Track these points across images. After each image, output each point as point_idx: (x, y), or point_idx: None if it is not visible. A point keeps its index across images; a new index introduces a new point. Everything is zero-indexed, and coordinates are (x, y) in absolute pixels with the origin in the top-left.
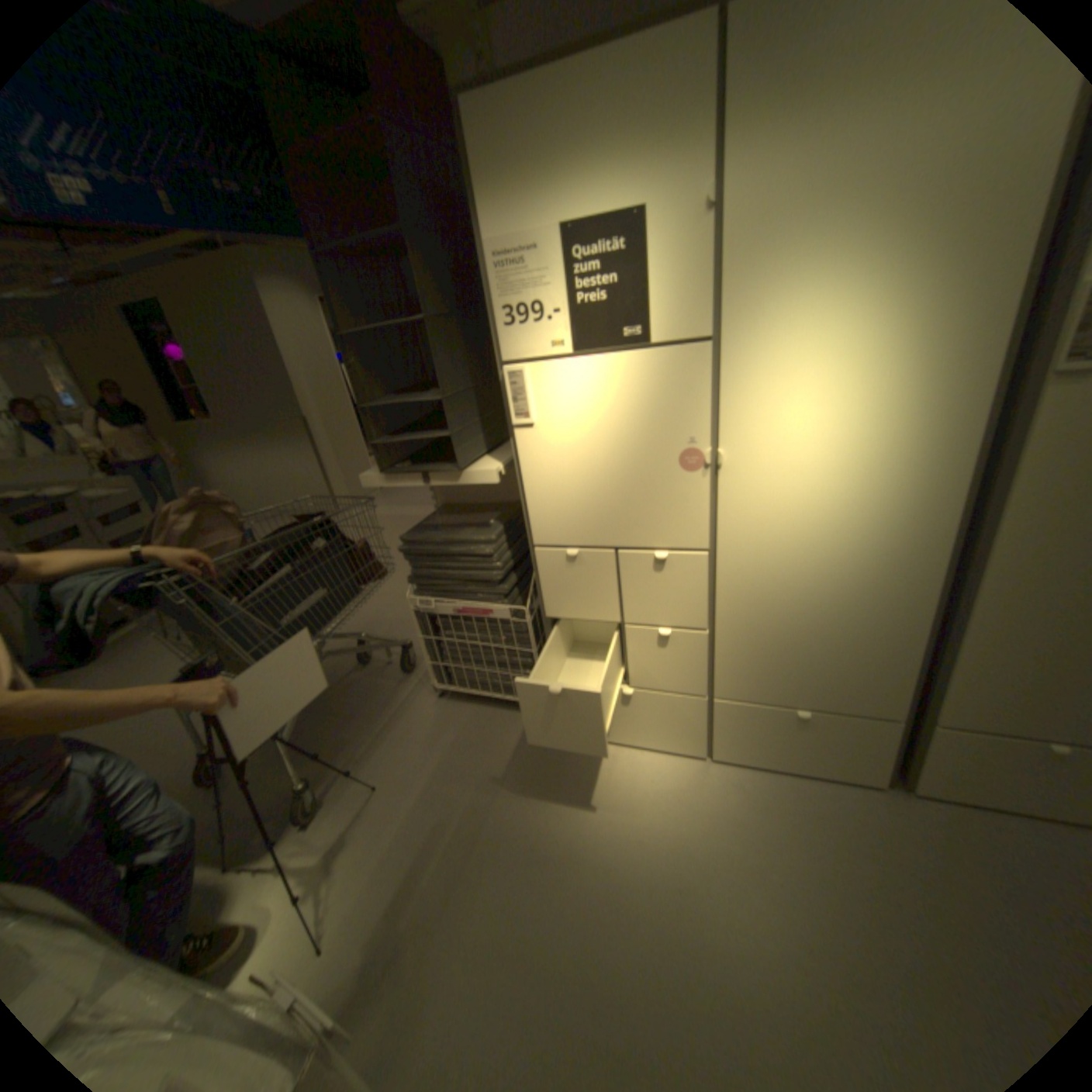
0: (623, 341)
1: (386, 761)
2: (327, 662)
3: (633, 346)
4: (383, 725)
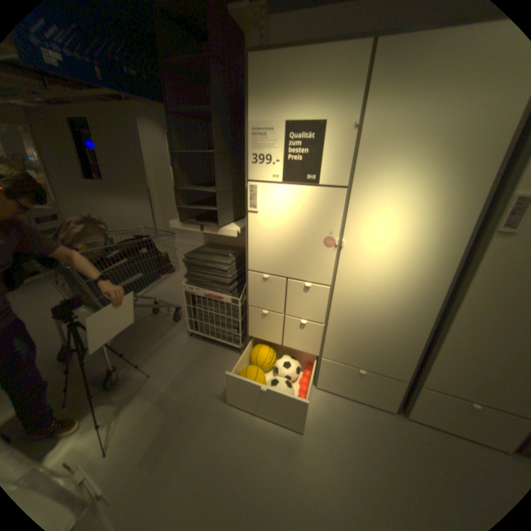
0: (306, 181)
1: (157, 363)
2: (137, 309)
3: (310, 184)
4: (159, 345)
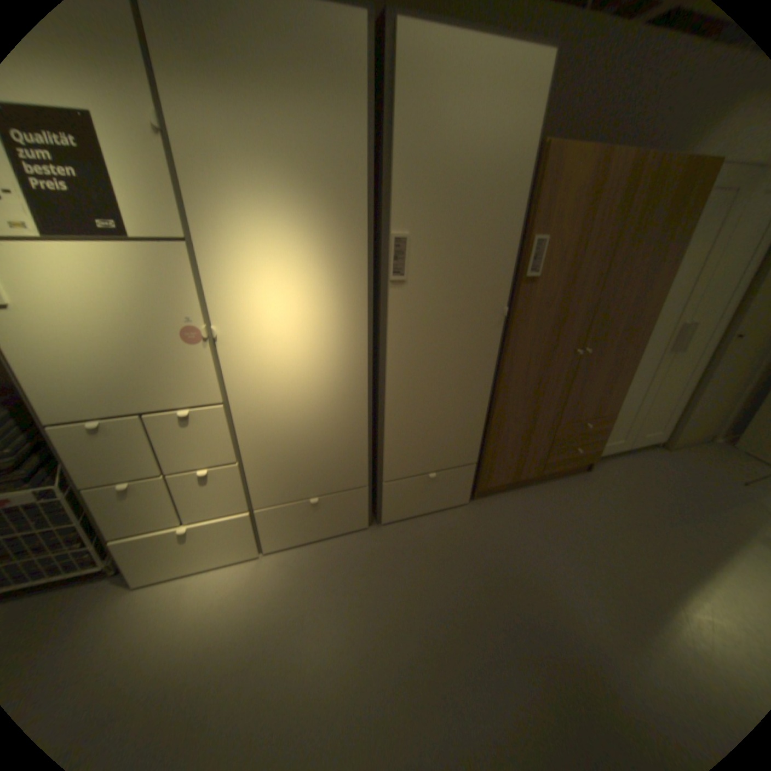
0: (98, 233)
1: None
2: None
3: (111, 238)
4: None
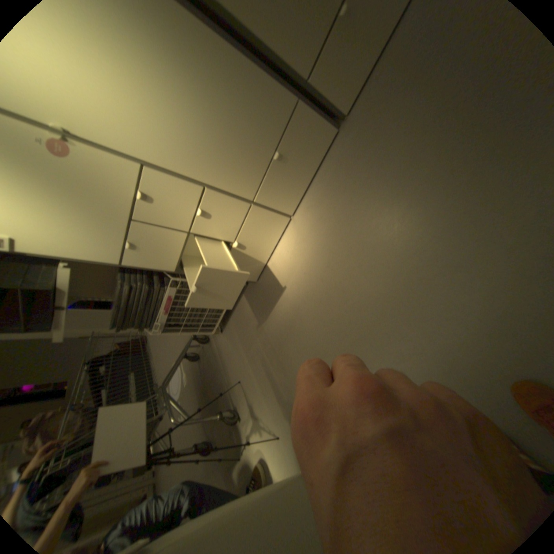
0: None
1: (234, 370)
2: (194, 374)
3: None
4: (223, 363)
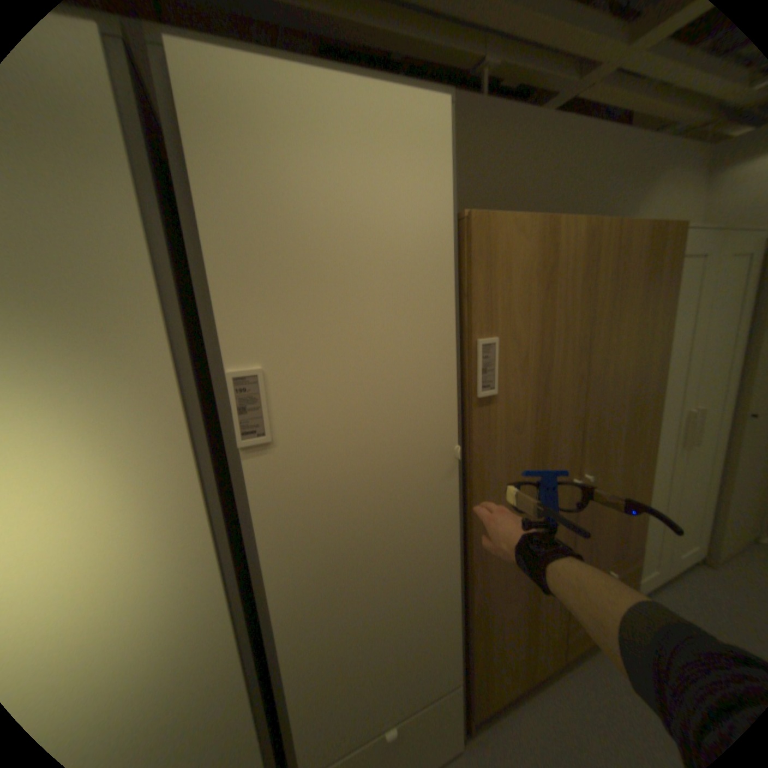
0: None
1: None
2: None
3: None
4: None
